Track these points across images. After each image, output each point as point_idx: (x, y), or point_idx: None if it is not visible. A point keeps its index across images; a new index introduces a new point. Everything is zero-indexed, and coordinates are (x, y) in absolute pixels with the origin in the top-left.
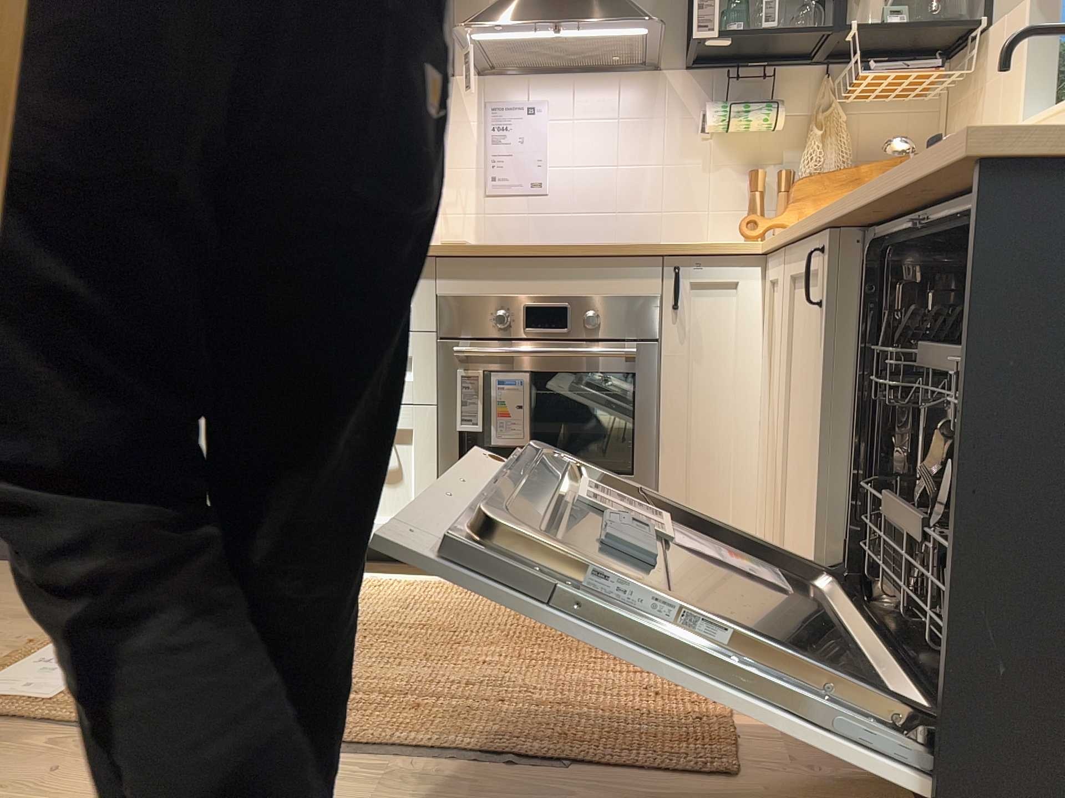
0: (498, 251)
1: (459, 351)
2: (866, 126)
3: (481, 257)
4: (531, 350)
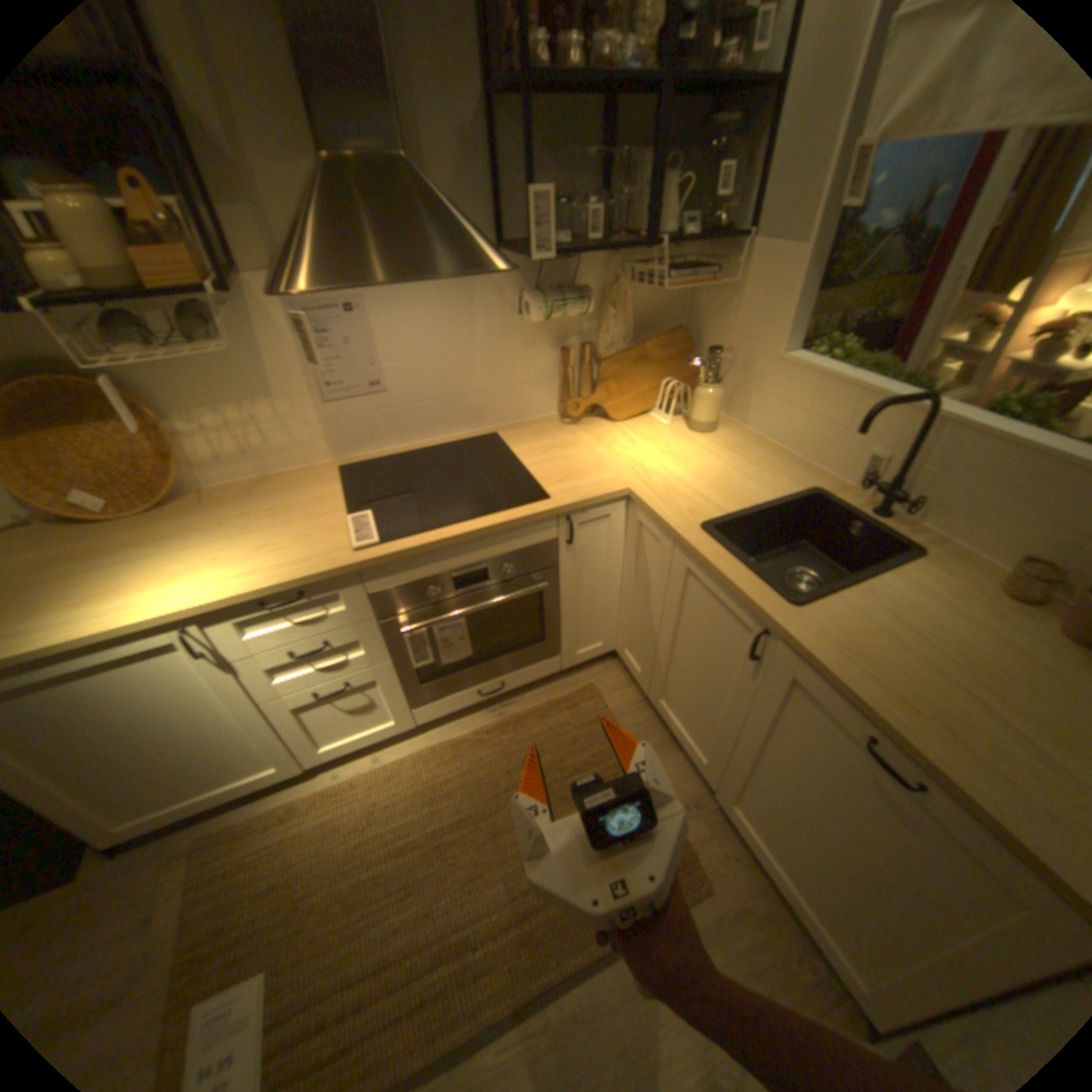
0: (418, 549)
1: (404, 629)
2: (641, 293)
3: (402, 556)
4: (466, 612)
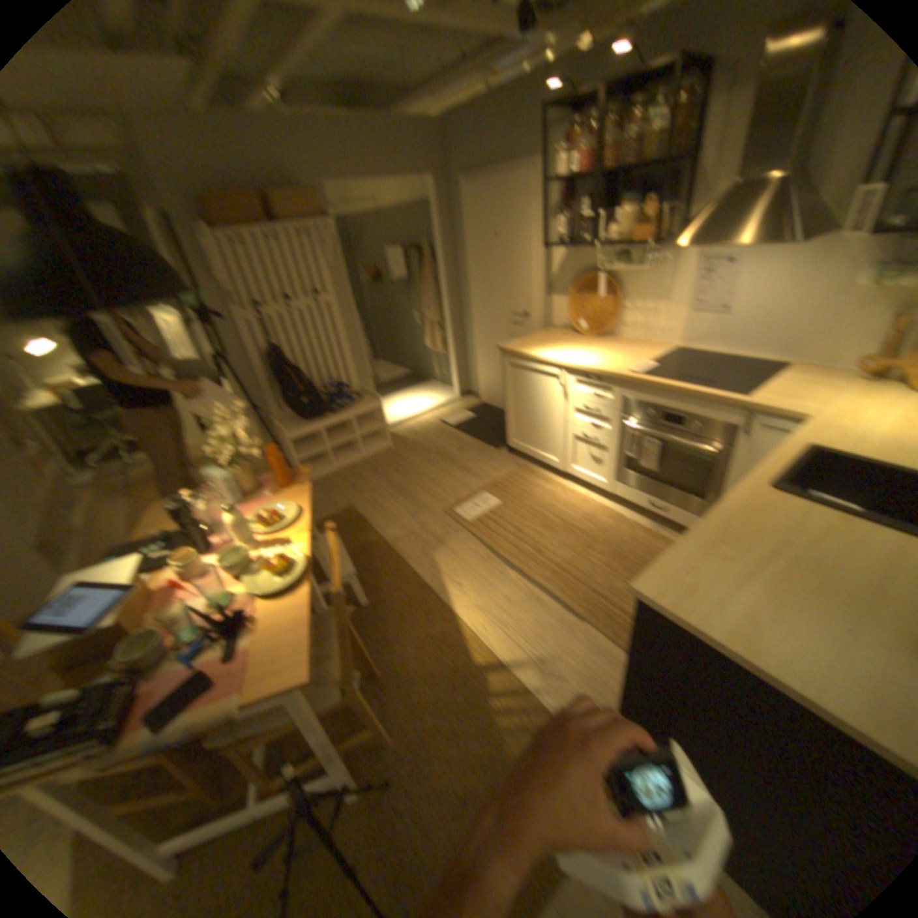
0: (652, 385)
1: (628, 426)
2: None
3: (645, 385)
4: (658, 436)
